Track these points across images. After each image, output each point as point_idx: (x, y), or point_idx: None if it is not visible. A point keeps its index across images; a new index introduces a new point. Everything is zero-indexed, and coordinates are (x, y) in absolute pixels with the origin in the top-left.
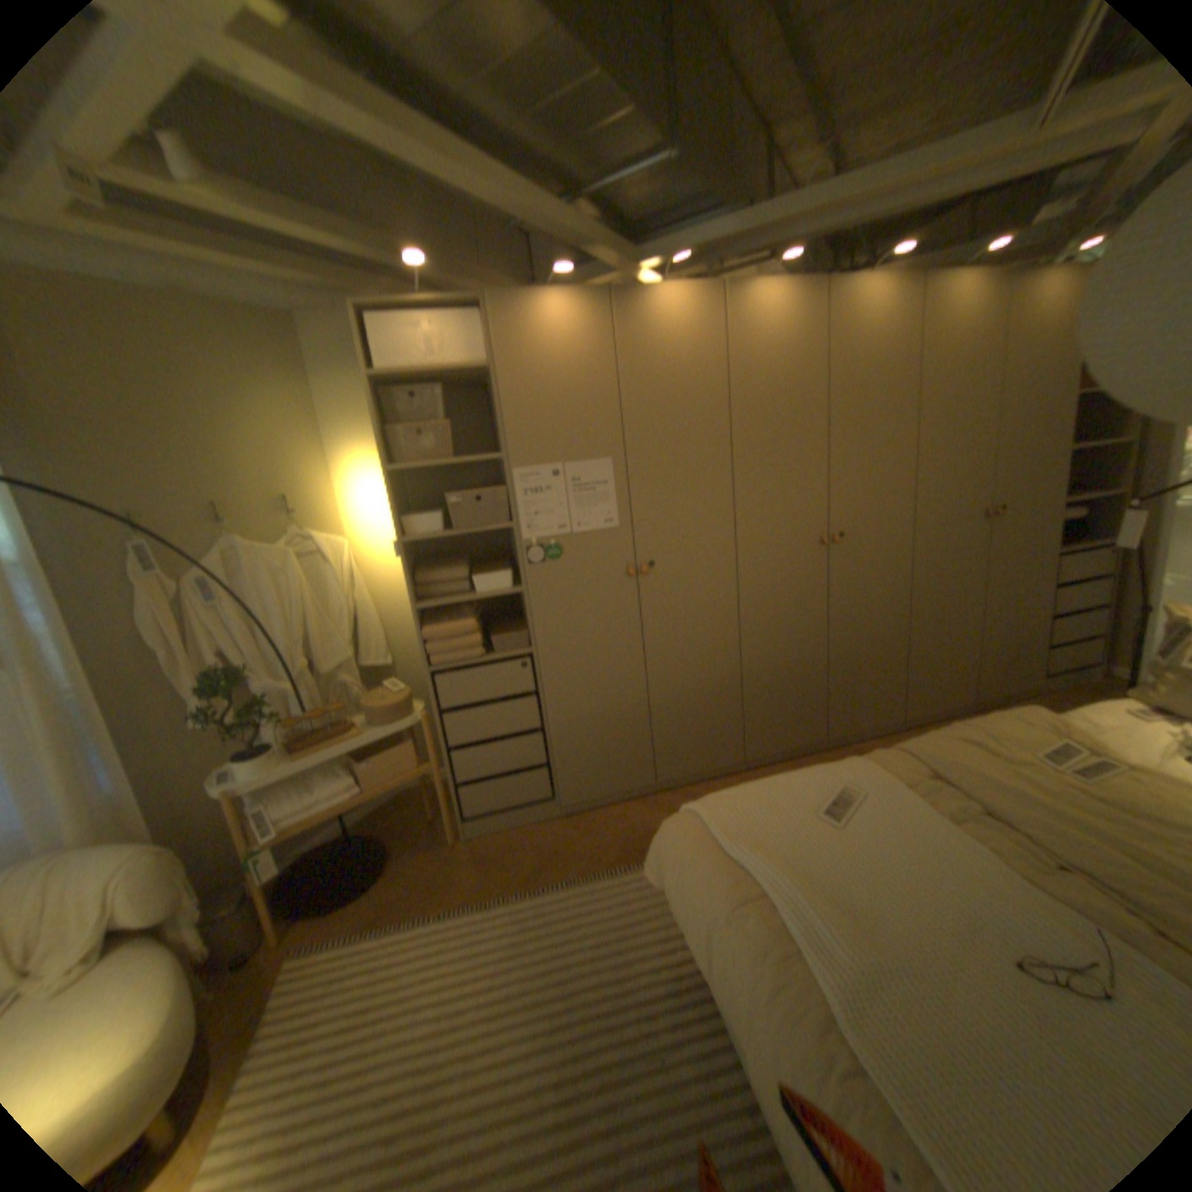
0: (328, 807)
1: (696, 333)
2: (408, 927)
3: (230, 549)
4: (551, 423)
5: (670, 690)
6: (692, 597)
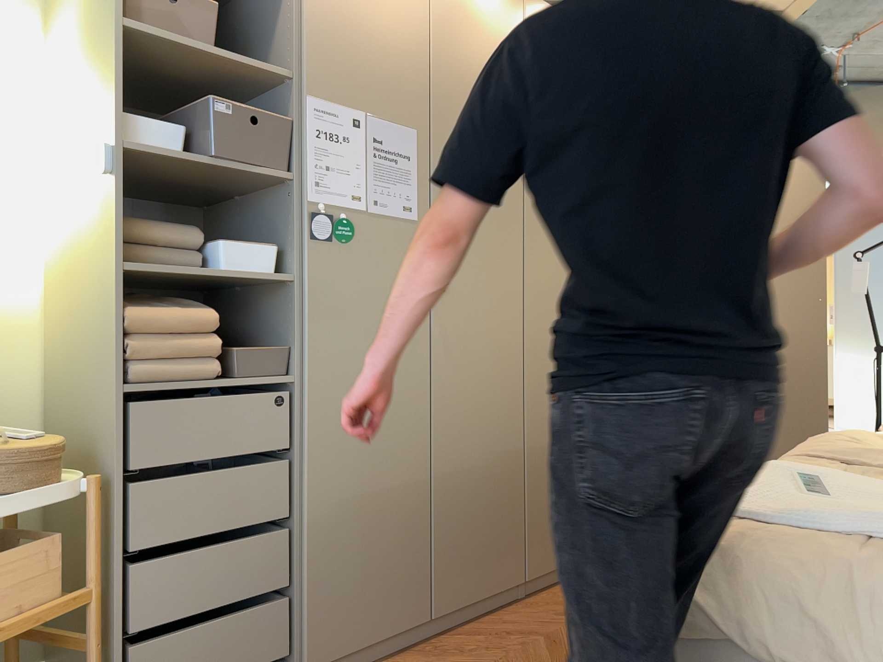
0: None
1: (504, 27)
2: None
3: None
4: (361, 55)
5: (457, 463)
6: (486, 333)
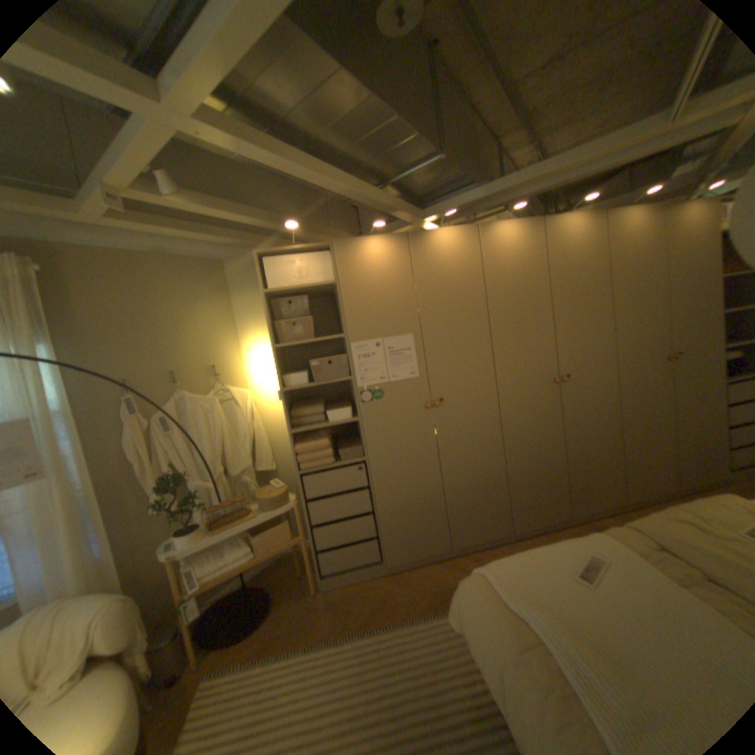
0: (233, 568)
1: (462, 255)
2: (284, 657)
3: (180, 398)
4: (374, 313)
5: (459, 484)
6: (470, 420)
